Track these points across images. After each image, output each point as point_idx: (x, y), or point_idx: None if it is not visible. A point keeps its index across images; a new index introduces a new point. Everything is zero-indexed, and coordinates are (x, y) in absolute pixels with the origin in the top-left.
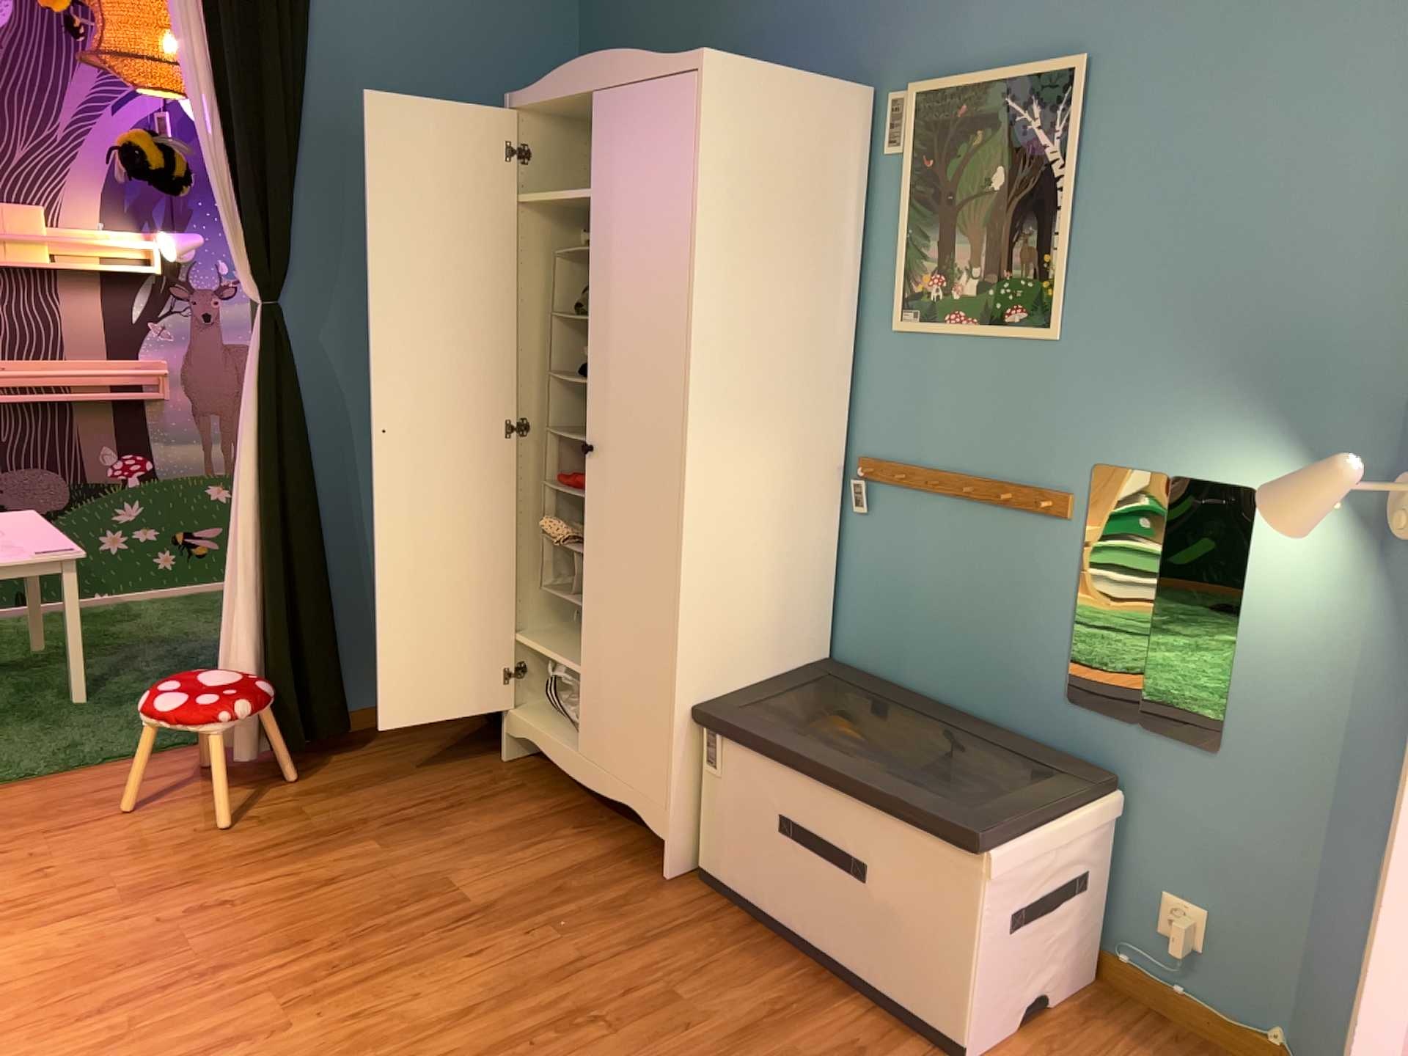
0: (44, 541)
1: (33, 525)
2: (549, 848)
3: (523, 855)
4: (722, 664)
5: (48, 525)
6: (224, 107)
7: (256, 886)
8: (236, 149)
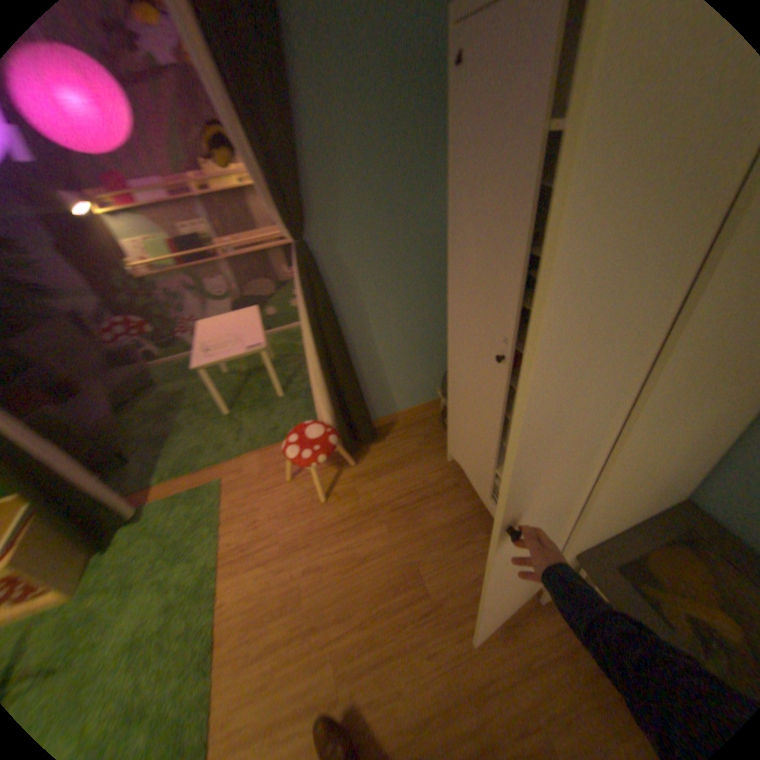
0: (253, 336)
1: (254, 320)
2: (473, 550)
3: (459, 556)
4: (607, 532)
5: (258, 320)
6: (231, 91)
7: (333, 555)
8: (250, 127)
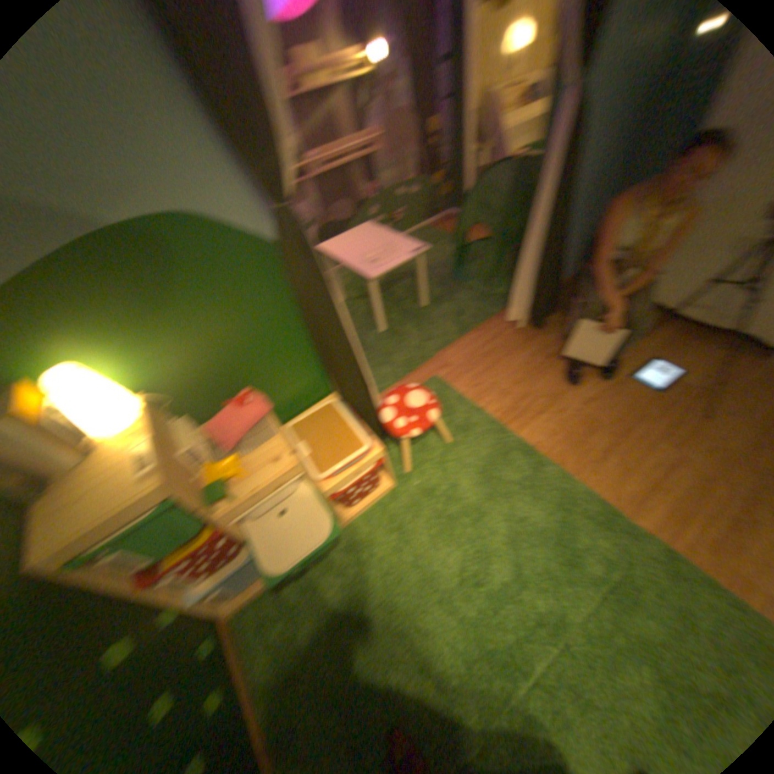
0: (402, 243)
1: (380, 233)
2: (697, 353)
3: (690, 359)
4: None
5: (387, 232)
6: None
7: (594, 388)
8: None
